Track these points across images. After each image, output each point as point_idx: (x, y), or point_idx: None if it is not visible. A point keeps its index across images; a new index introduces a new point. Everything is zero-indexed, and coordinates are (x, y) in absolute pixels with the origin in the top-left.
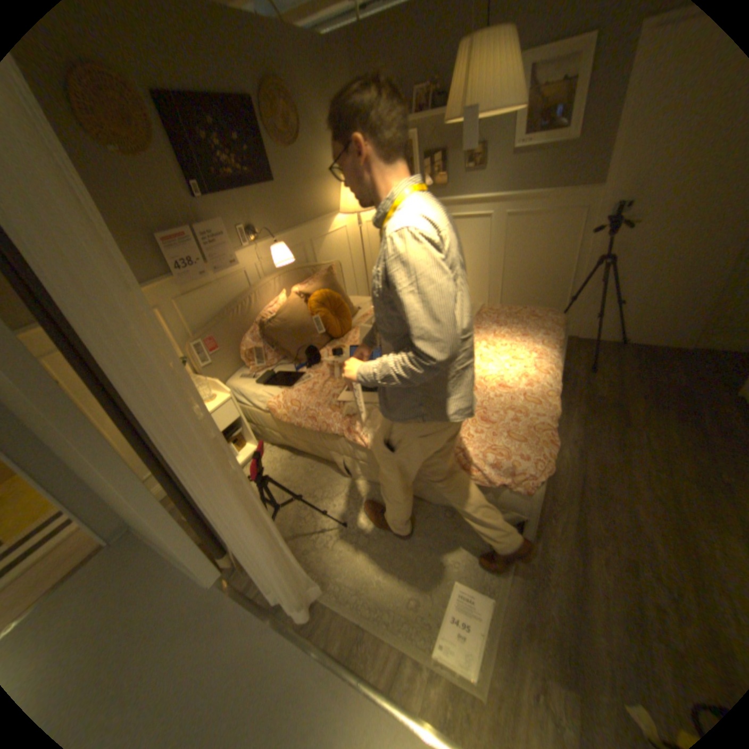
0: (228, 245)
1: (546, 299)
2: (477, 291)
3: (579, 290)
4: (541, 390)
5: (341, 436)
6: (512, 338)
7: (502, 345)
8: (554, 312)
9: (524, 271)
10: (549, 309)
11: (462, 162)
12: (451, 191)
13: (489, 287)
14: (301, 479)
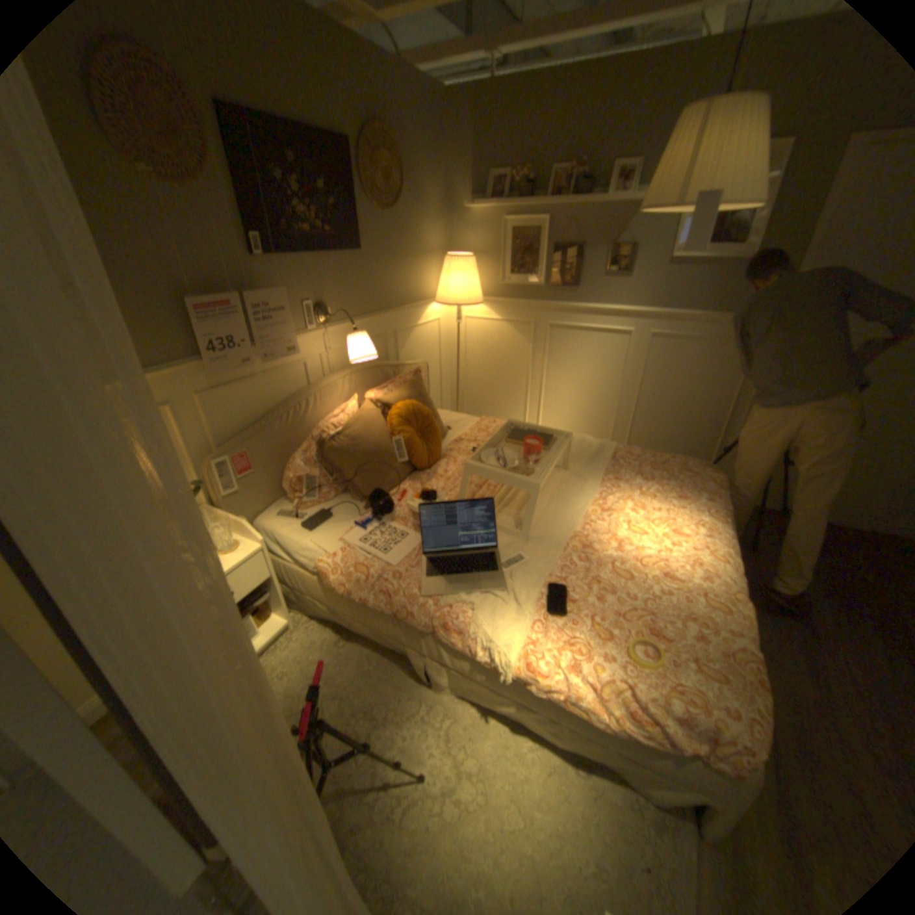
0: (290, 326)
1: (688, 444)
2: (599, 422)
3: (733, 439)
4: (727, 591)
5: (431, 632)
6: (667, 500)
7: (655, 508)
8: (713, 467)
9: (664, 407)
10: (706, 463)
11: (602, 263)
12: (584, 295)
13: (616, 419)
14: (353, 683)
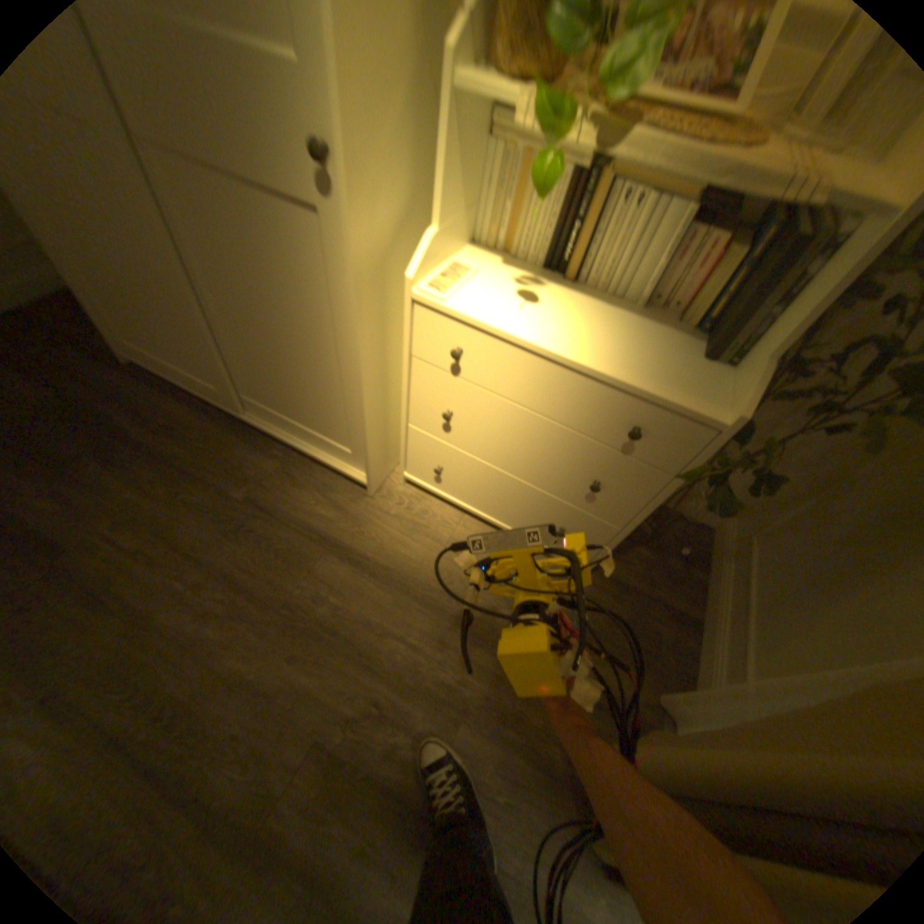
0: None
1: None
2: None
3: None
4: None
5: None
6: None
7: None
8: None
9: None
10: None
11: None
12: None
13: None
14: None
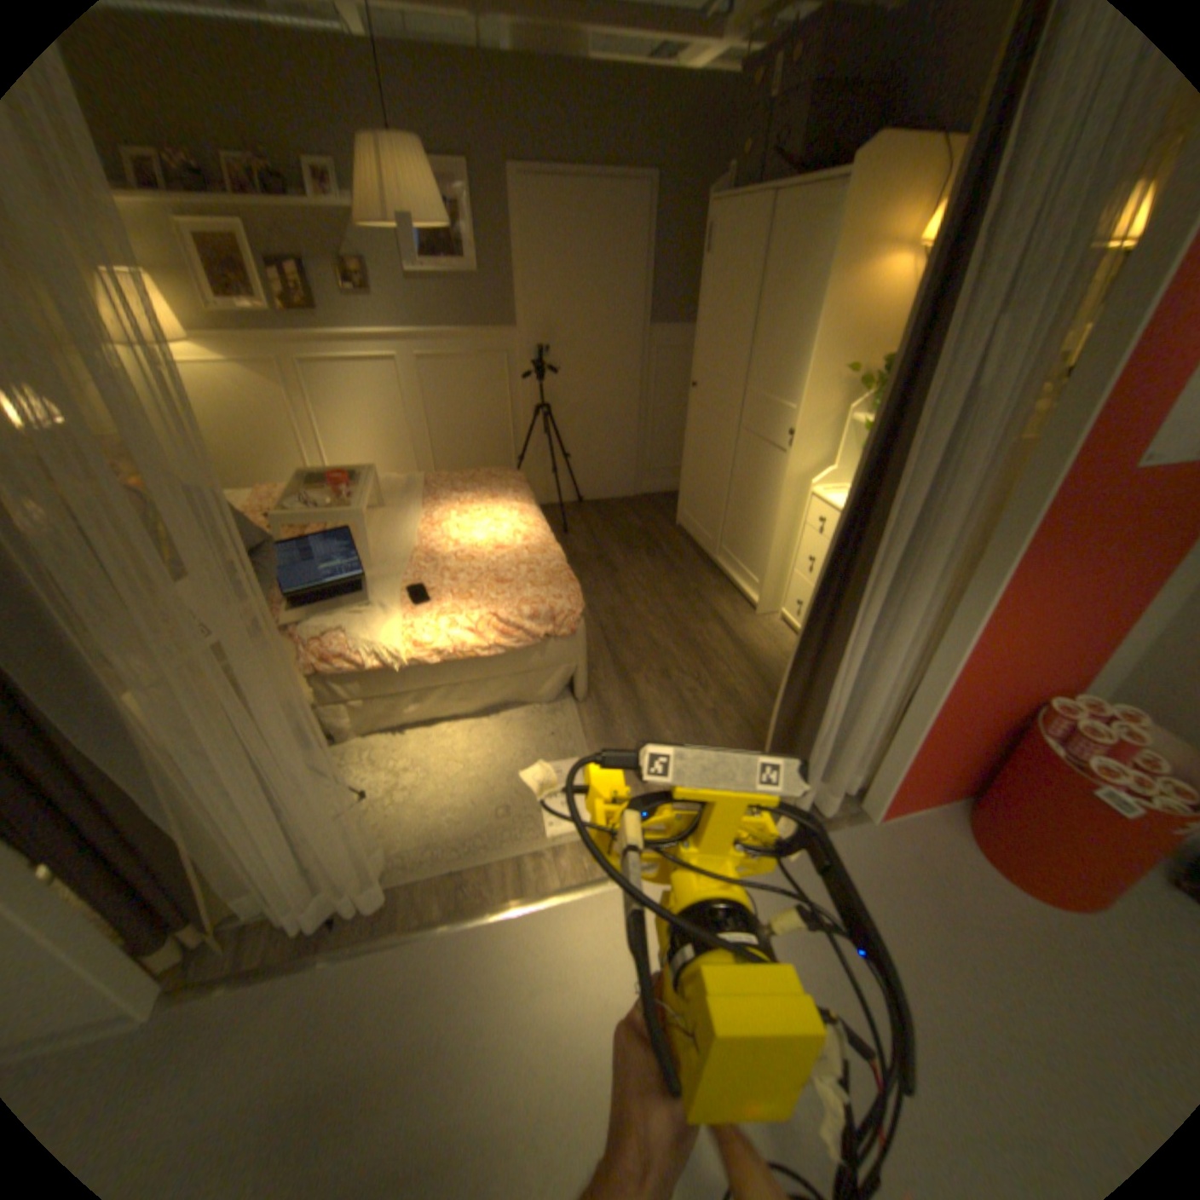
0: None
1: (489, 464)
2: (399, 463)
3: (522, 448)
4: (539, 540)
5: (311, 669)
6: (482, 500)
7: (474, 510)
8: (510, 470)
9: (455, 431)
10: (504, 467)
11: (332, 280)
12: (324, 319)
13: (415, 455)
14: None
